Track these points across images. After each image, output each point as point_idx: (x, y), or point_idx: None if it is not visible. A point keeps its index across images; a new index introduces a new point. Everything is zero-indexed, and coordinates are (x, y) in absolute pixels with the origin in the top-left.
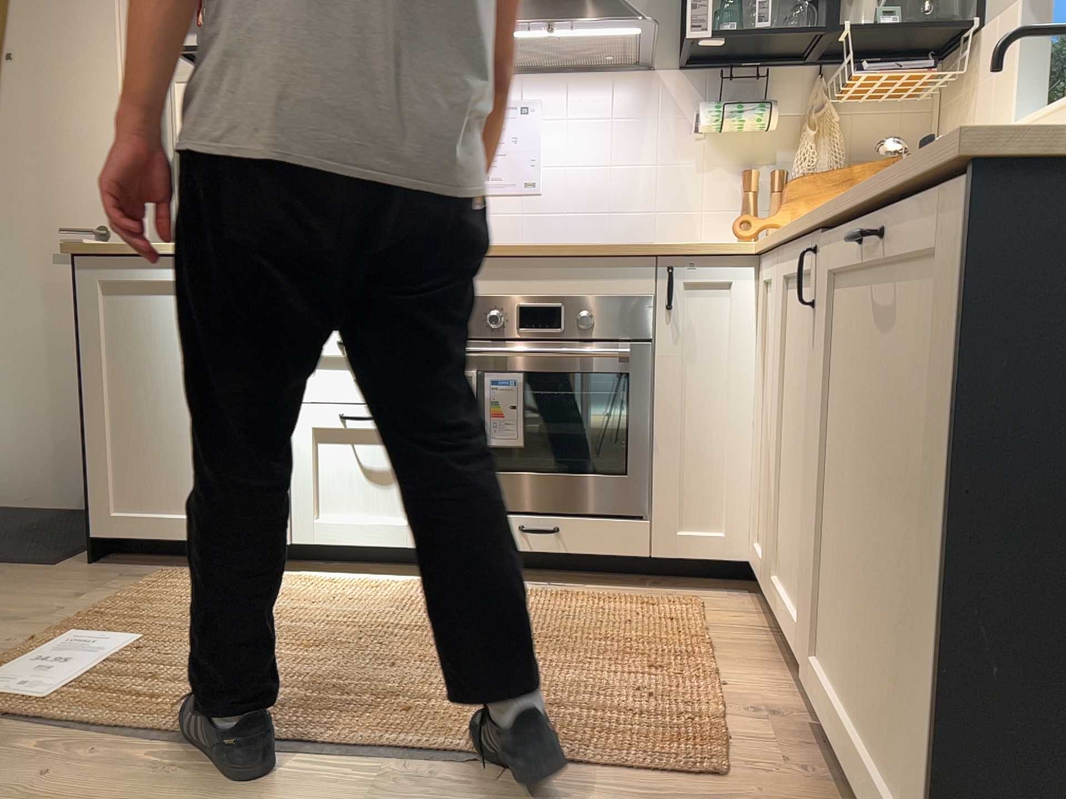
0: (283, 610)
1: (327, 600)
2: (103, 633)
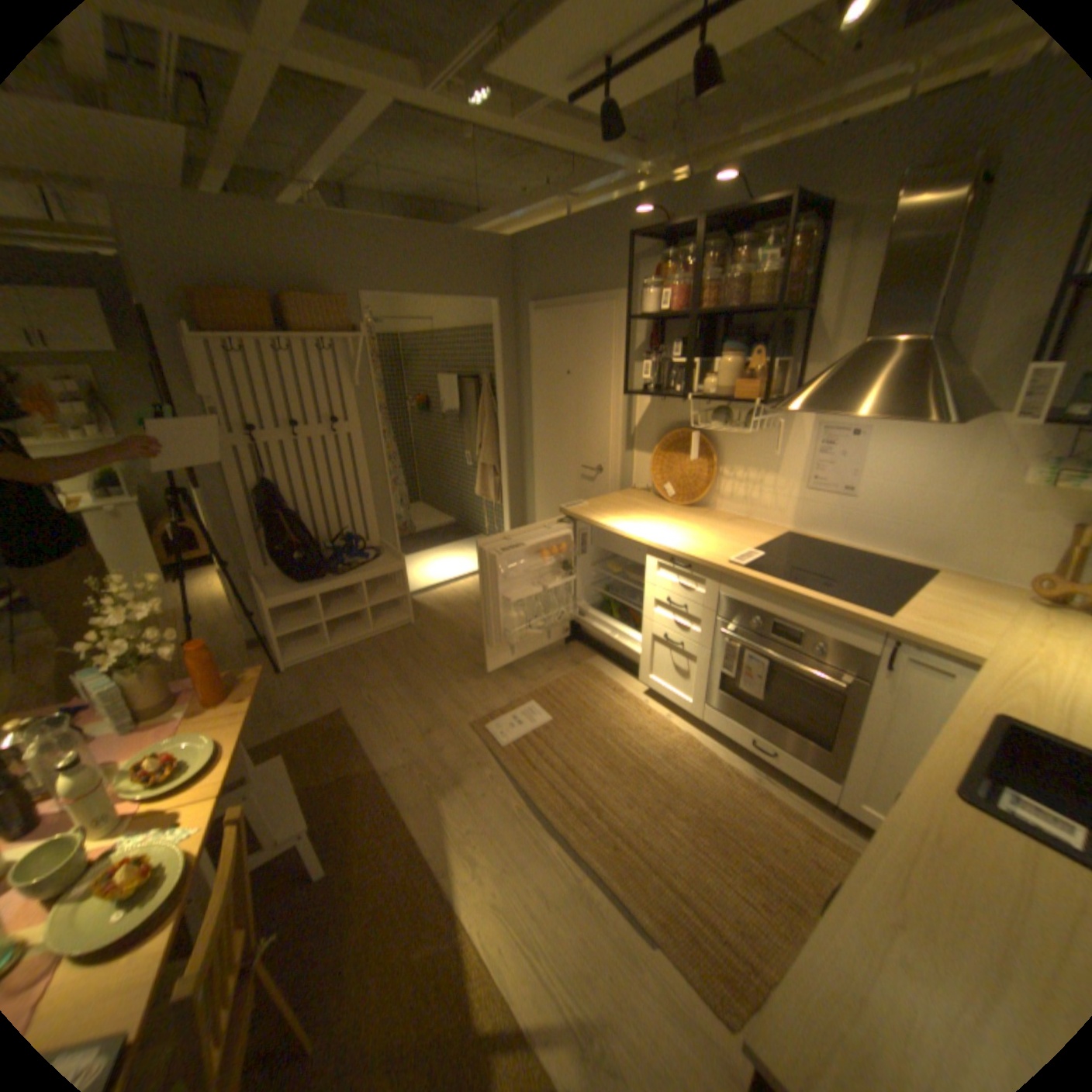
0: (615, 724)
1: (638, 727)
2: (544, 704)
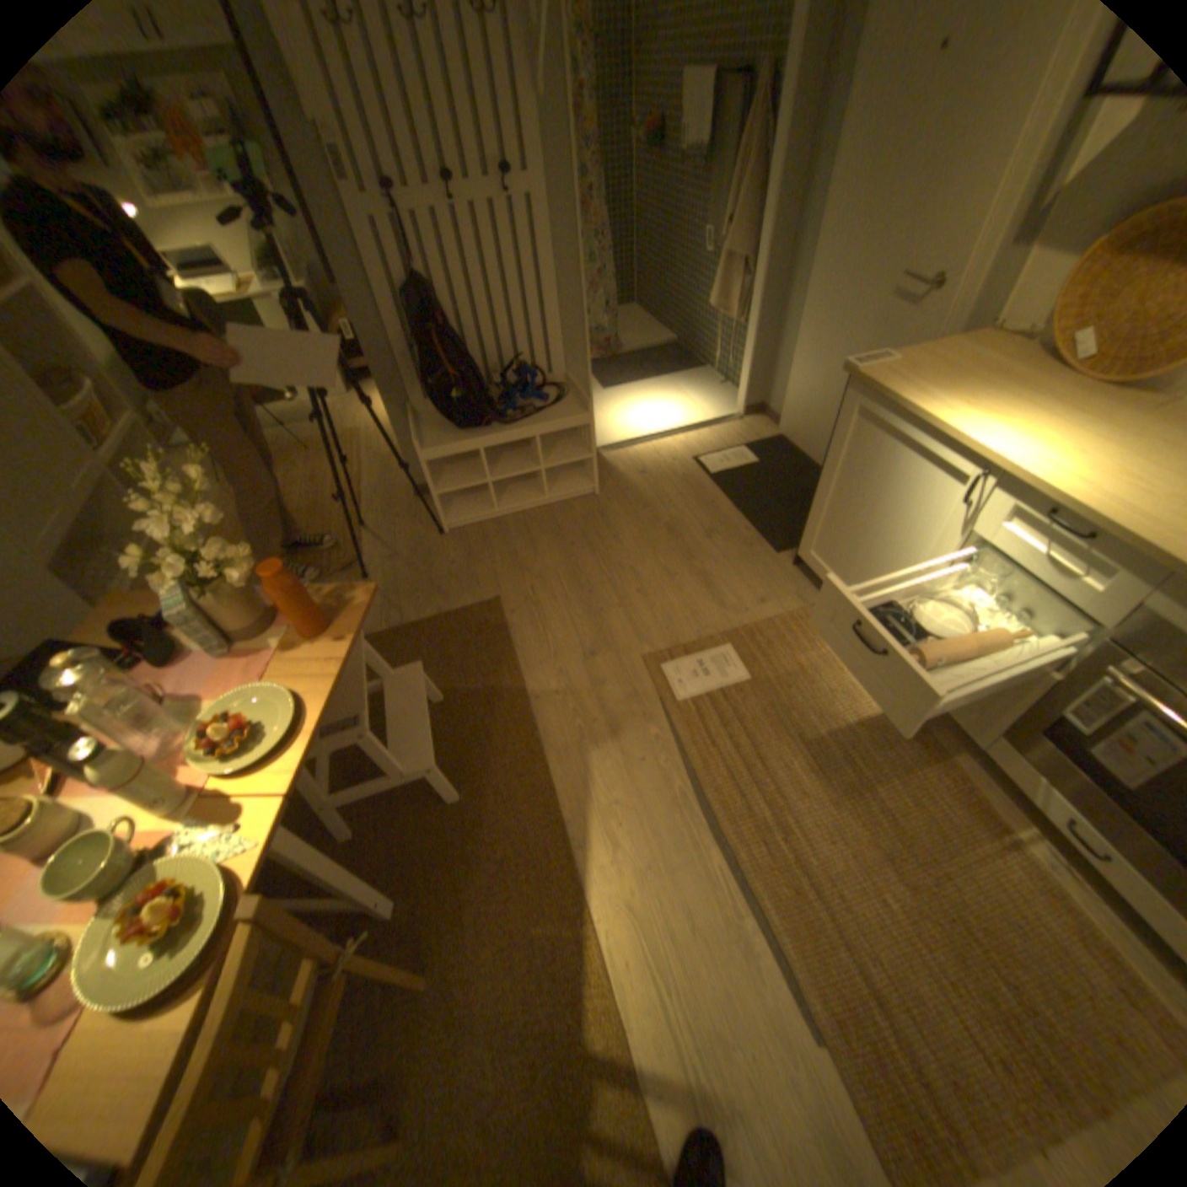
0: (841, 711)
1: (874, 724)
2: (744, 653)
